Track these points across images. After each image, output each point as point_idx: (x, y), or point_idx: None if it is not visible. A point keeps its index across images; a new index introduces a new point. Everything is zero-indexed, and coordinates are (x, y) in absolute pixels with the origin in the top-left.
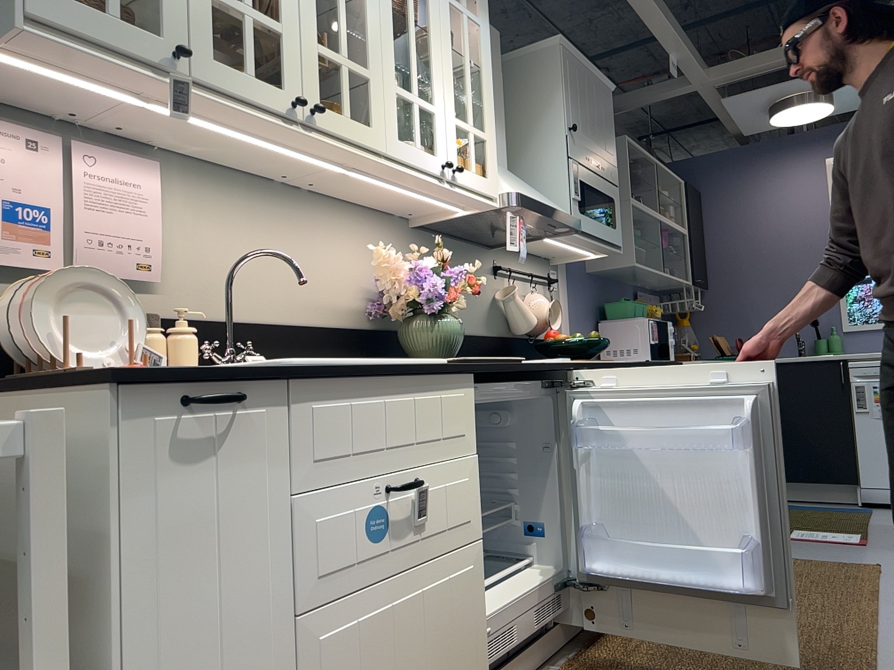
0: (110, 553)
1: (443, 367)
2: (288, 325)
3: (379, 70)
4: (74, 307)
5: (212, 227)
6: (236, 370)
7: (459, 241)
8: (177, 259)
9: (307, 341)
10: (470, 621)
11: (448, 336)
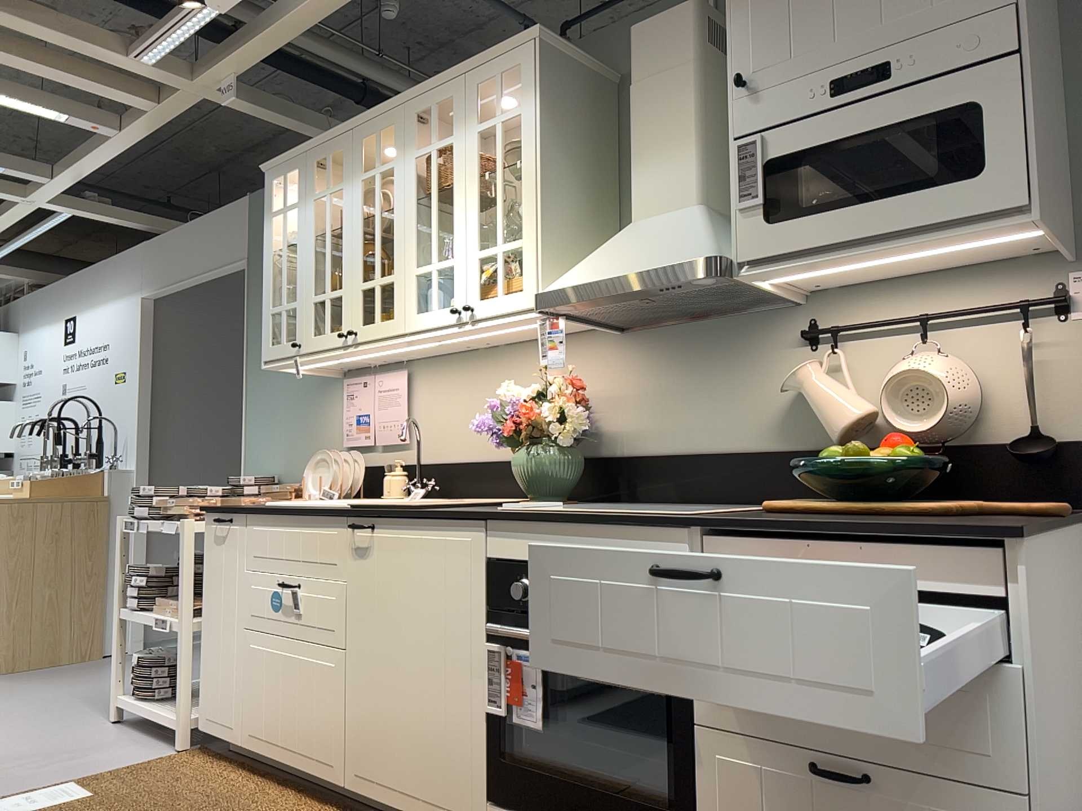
0: (204, 571)
1: (316, 511)
2: (481, 462)
3: (399, 267)
4: (324, 469)
5: (438, 398)
6: (228, 508)
7: (709, 320)
8: (420, 425)
9: (494, 474)
10: (329, 705)
11: (527, 471)
